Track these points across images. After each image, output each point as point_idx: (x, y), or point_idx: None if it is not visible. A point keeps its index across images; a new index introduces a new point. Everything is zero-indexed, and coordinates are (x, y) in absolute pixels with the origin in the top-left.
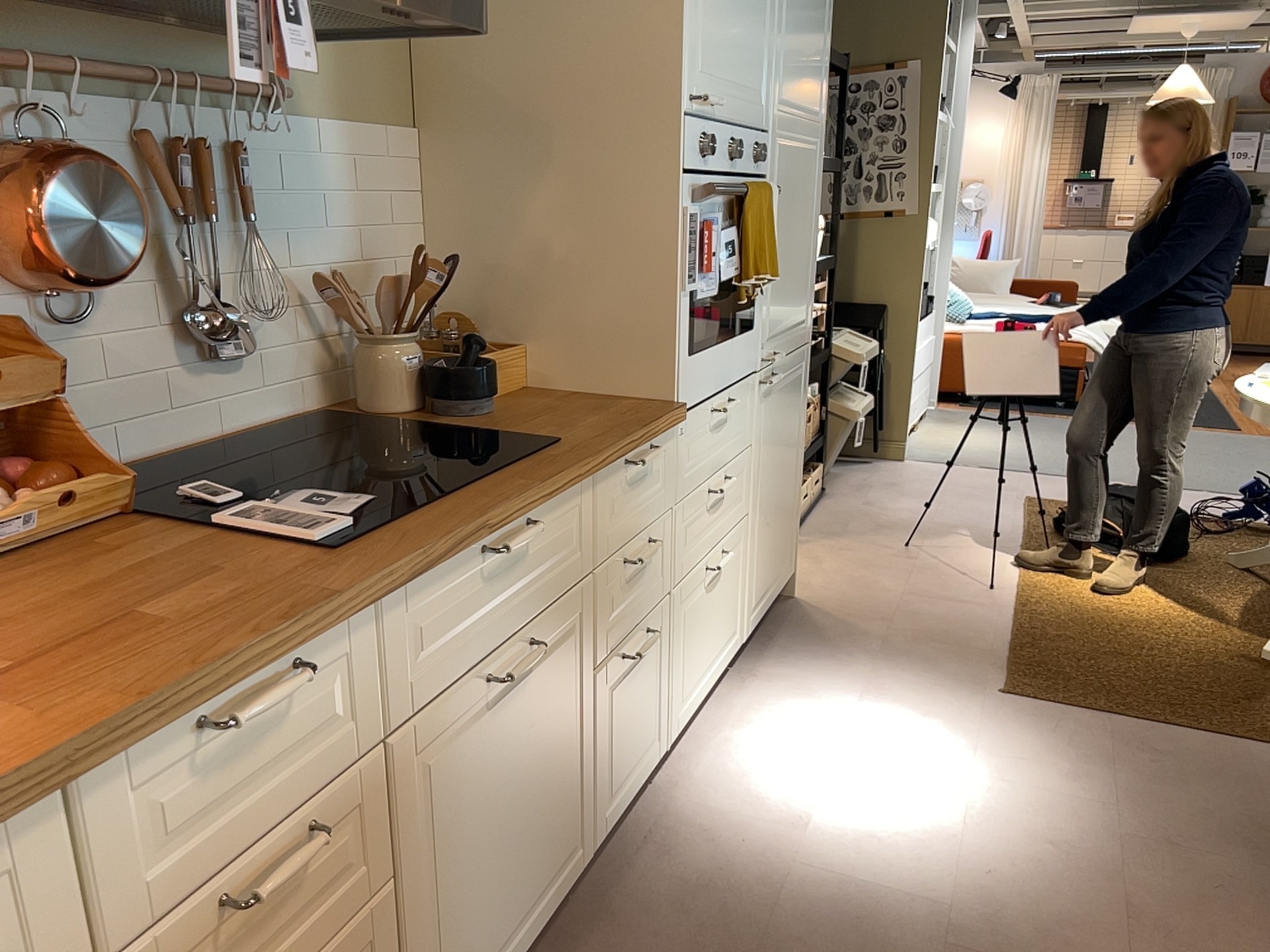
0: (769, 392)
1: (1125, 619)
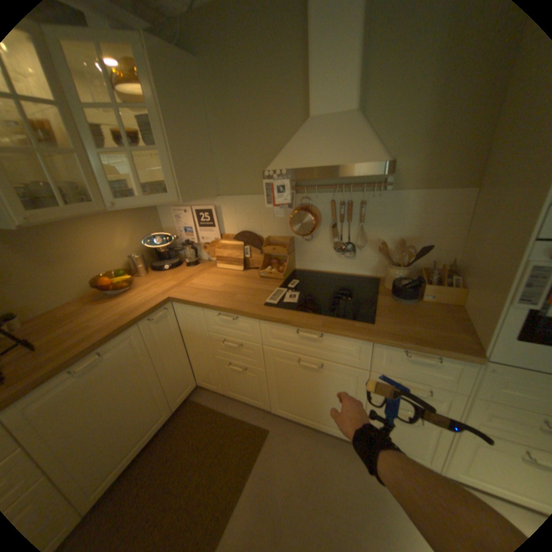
0: None
1: None
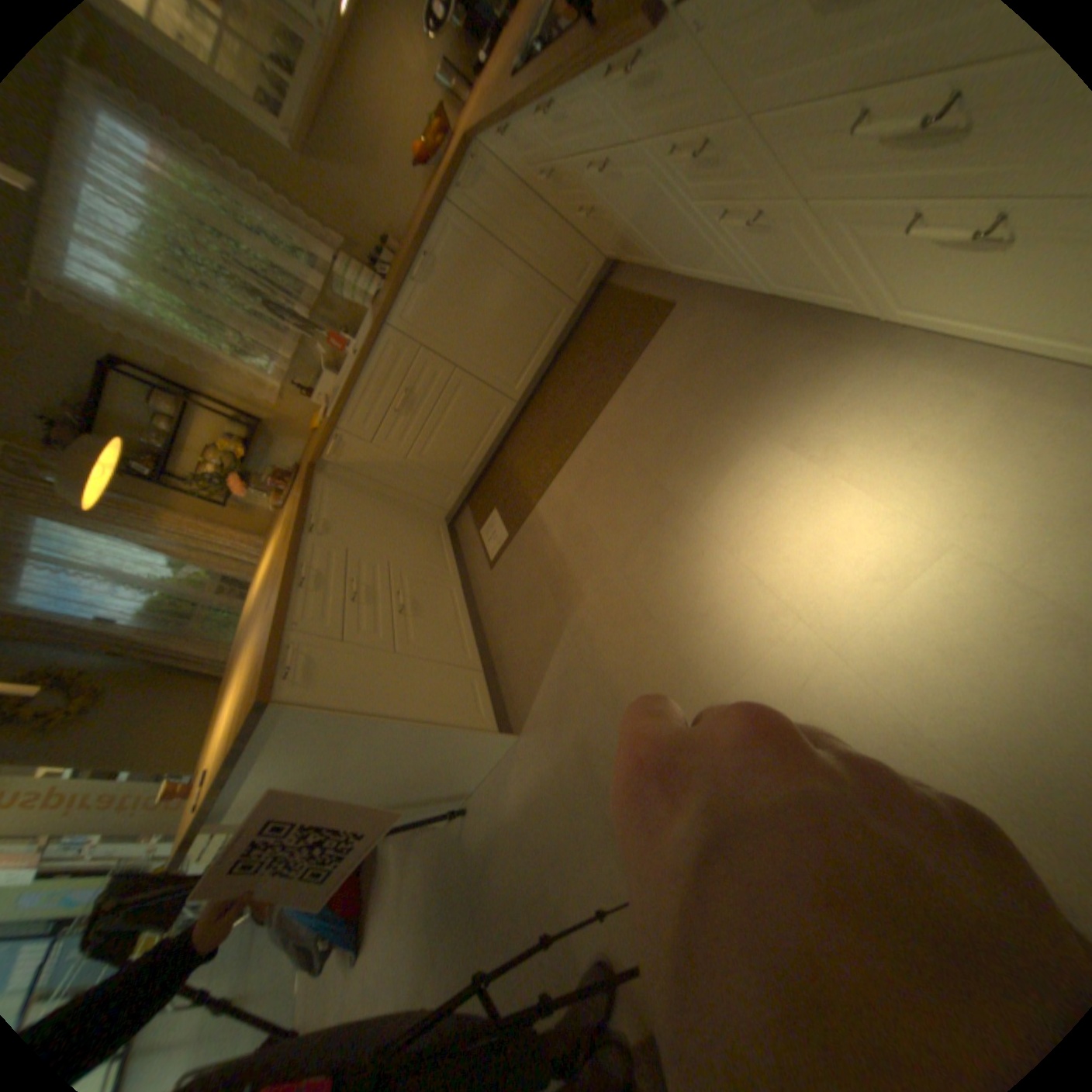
0: None
1: None
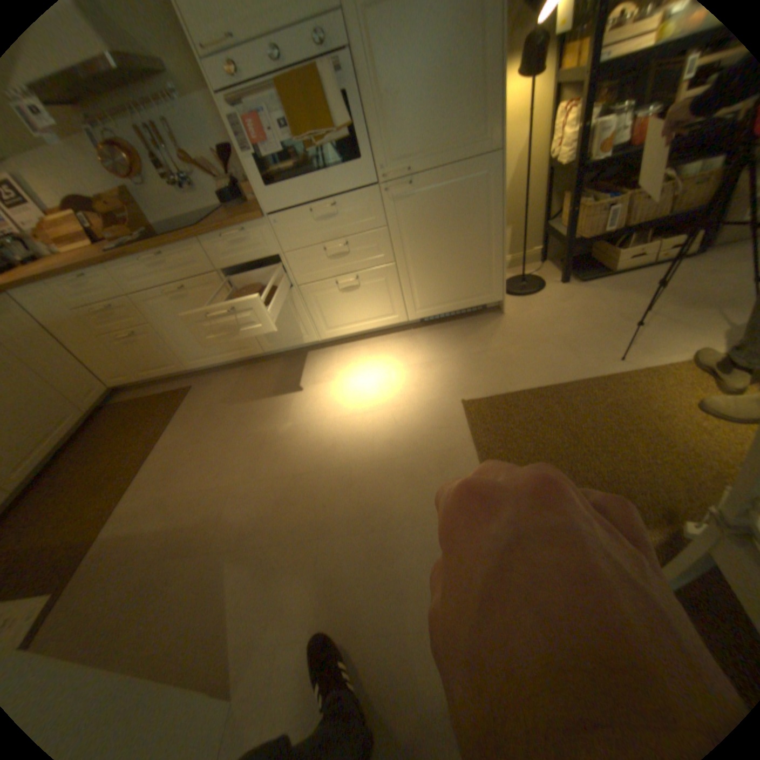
0: (405, 193)
1: (665, 431)
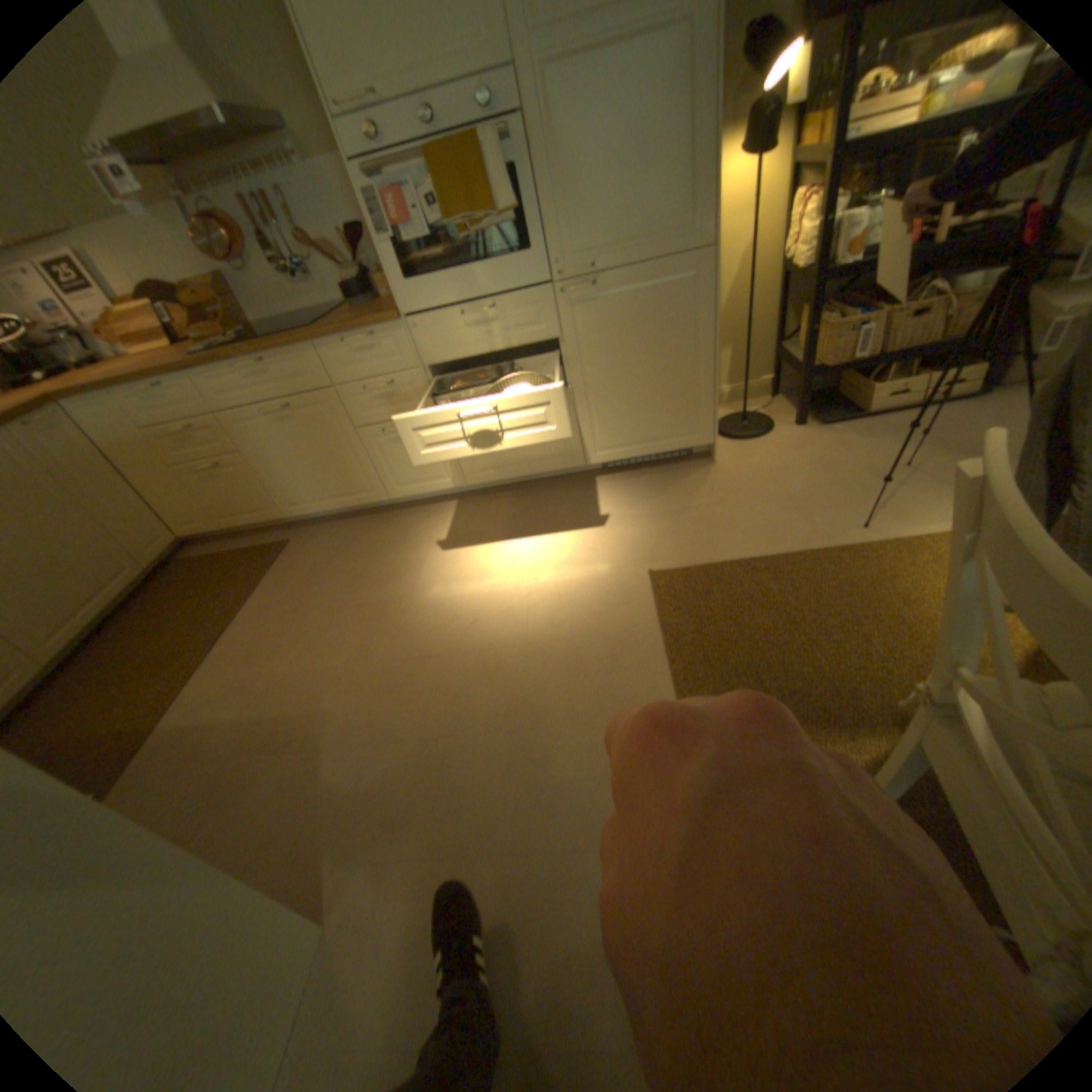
0: (587, 296)
1: (910, 619)
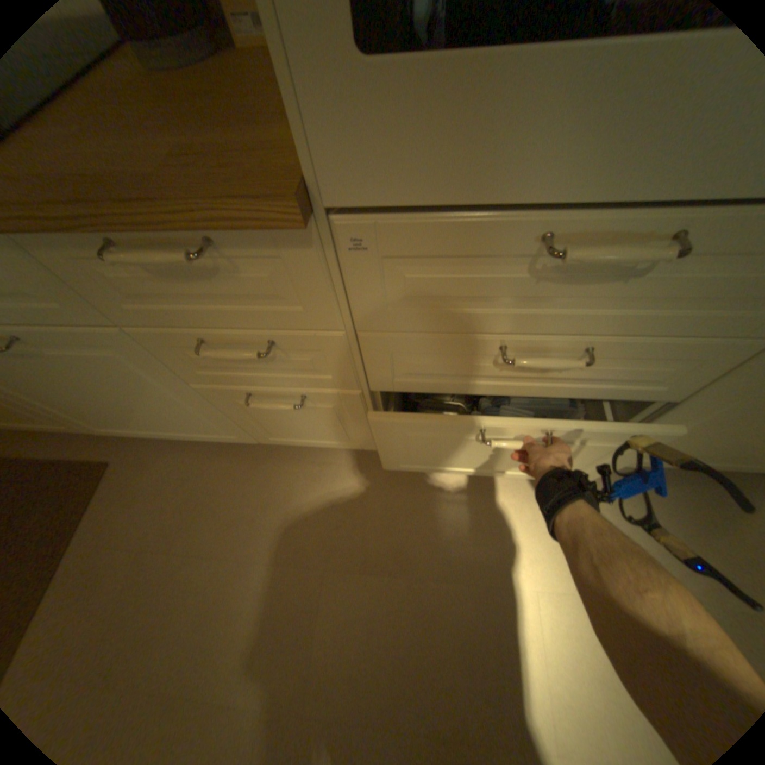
0: None
1: None
